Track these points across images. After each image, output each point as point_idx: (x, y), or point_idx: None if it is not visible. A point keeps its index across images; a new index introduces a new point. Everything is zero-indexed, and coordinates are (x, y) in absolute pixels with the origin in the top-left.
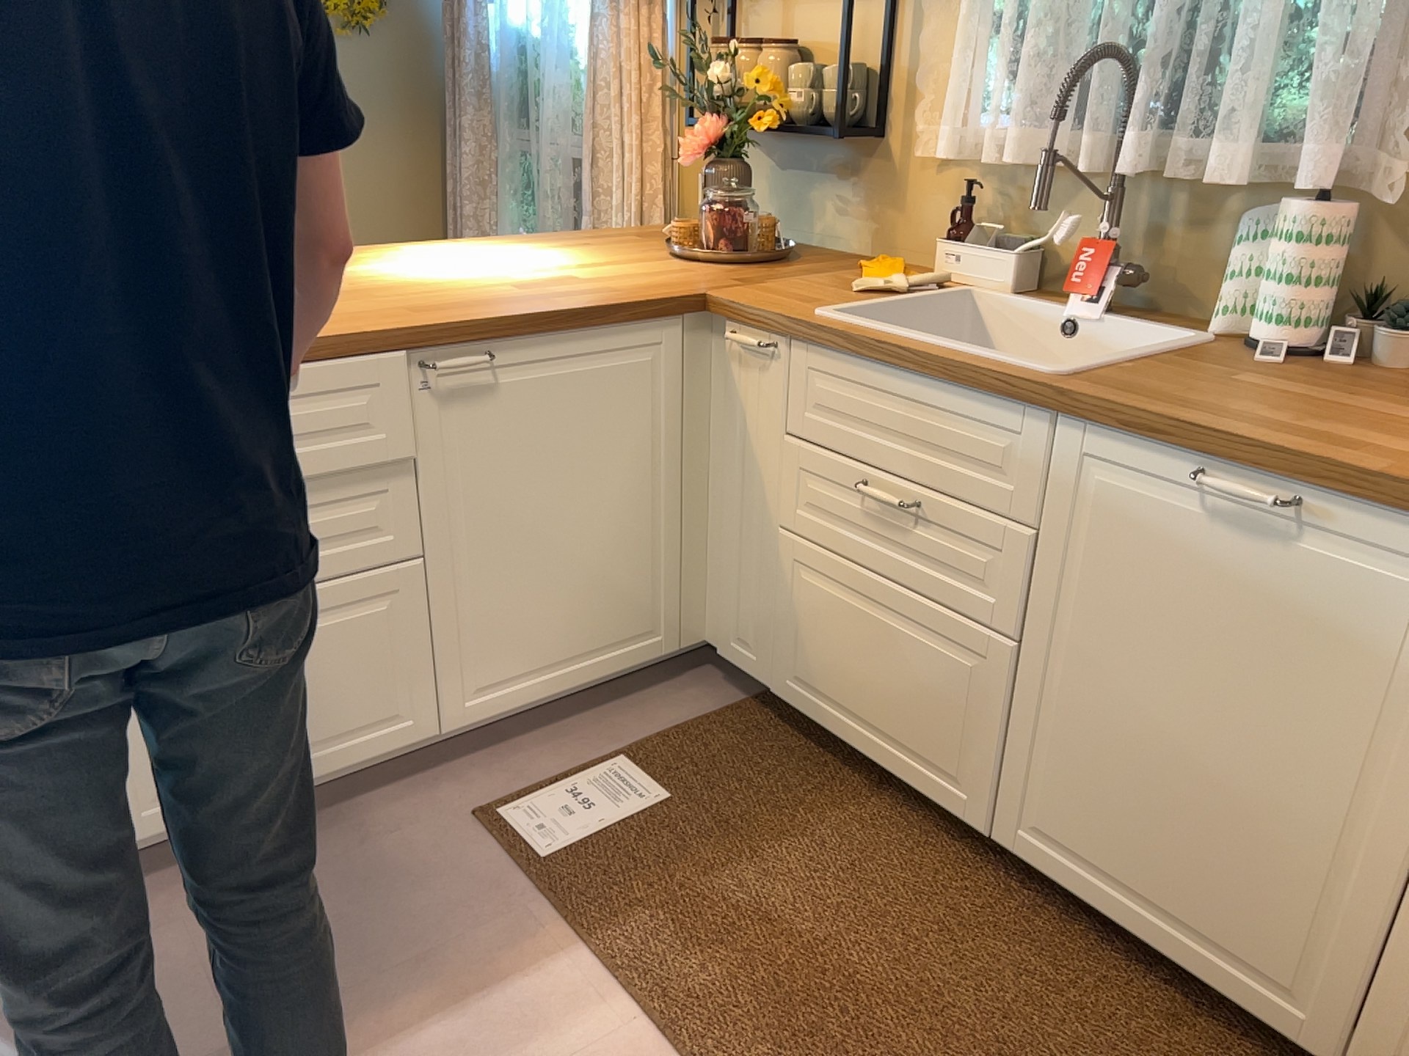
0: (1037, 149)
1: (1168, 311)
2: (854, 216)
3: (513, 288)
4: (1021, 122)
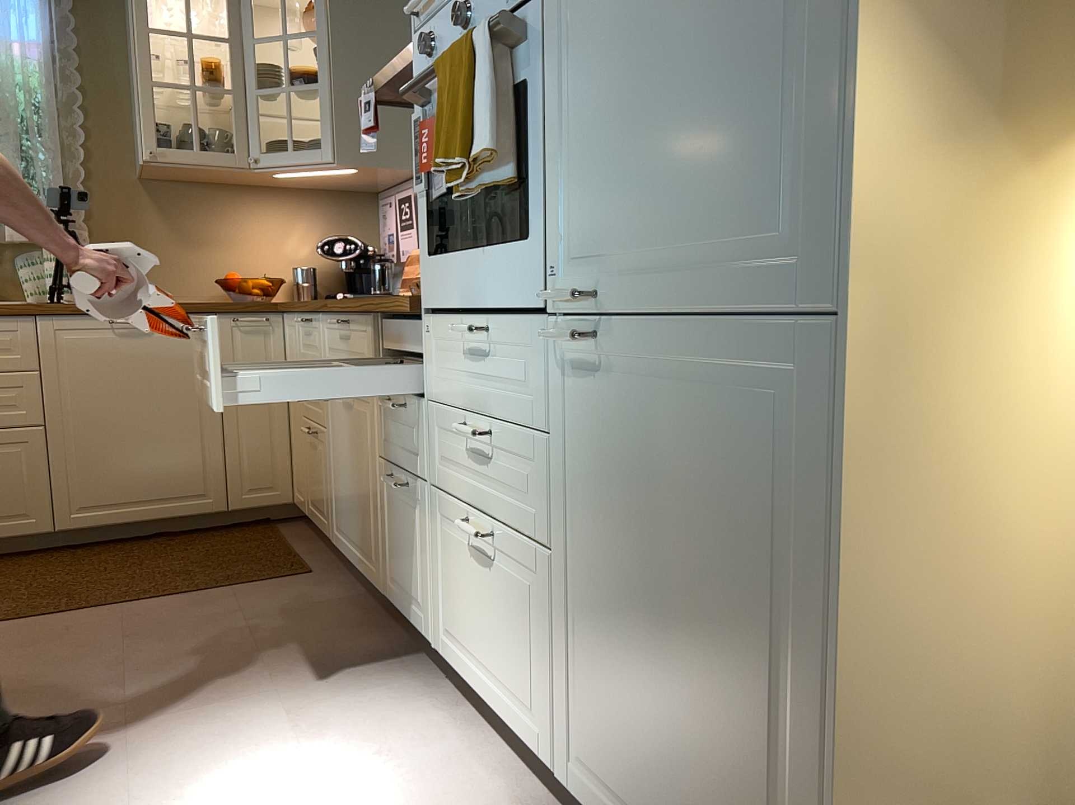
0: None
1: None
2: None
3: None
4: None
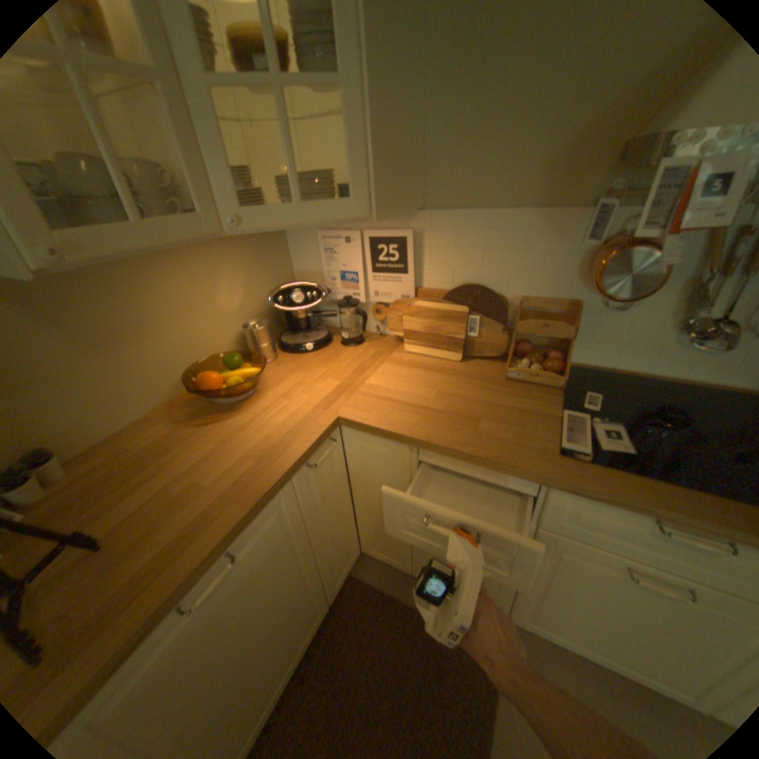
0: None
1: None
2: None
3: None
4: None
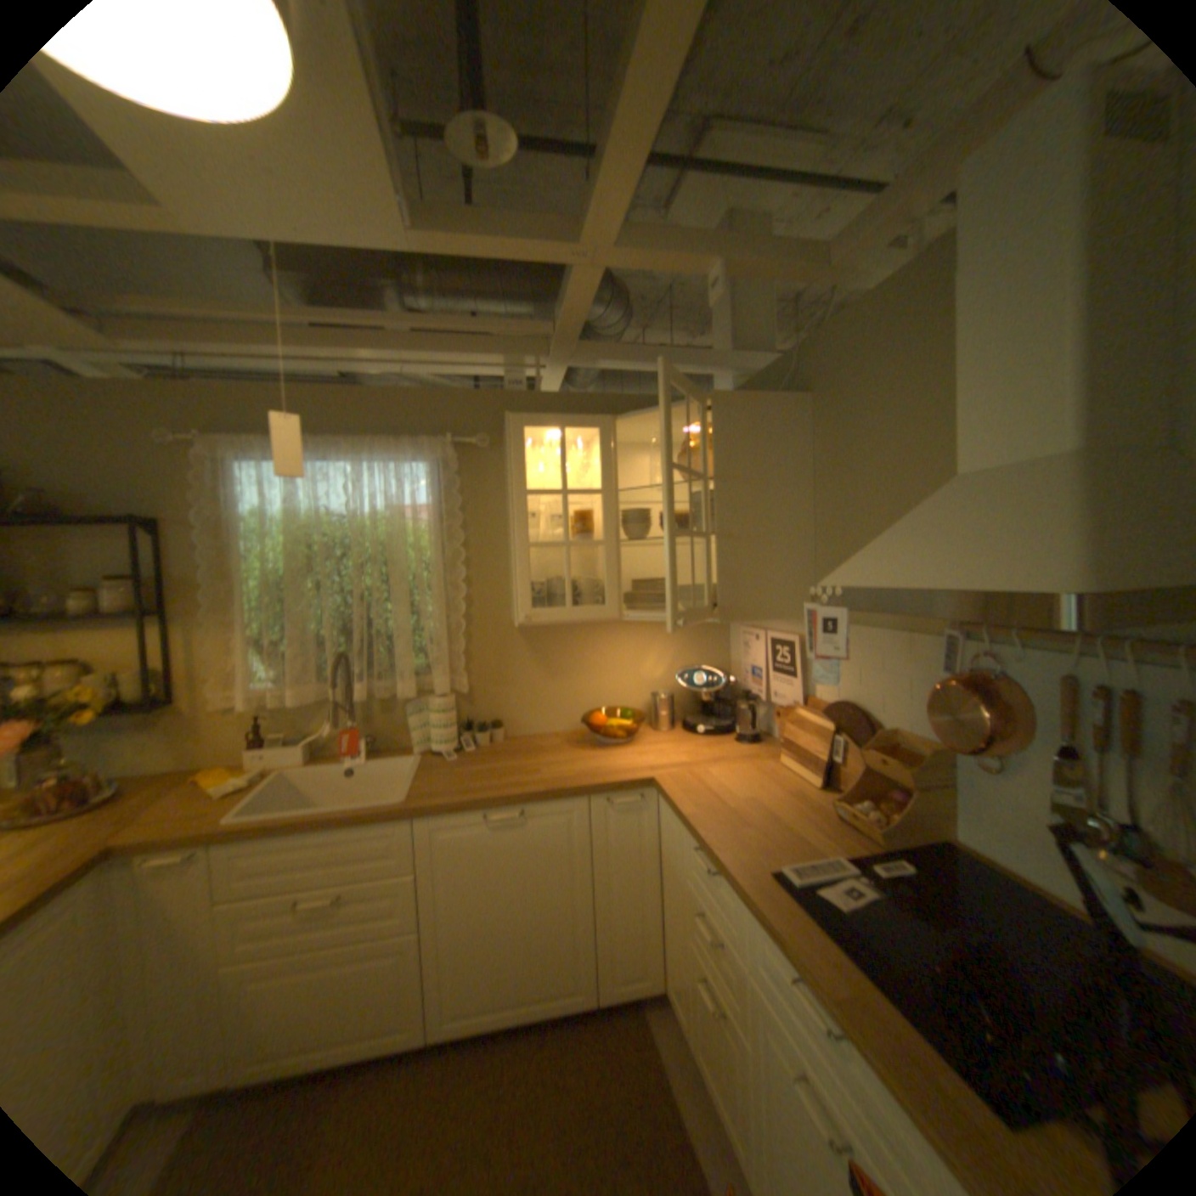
0: (305, 698)
1: (384, 749)
2: (155, 753)
3: None
4: (292, 687)
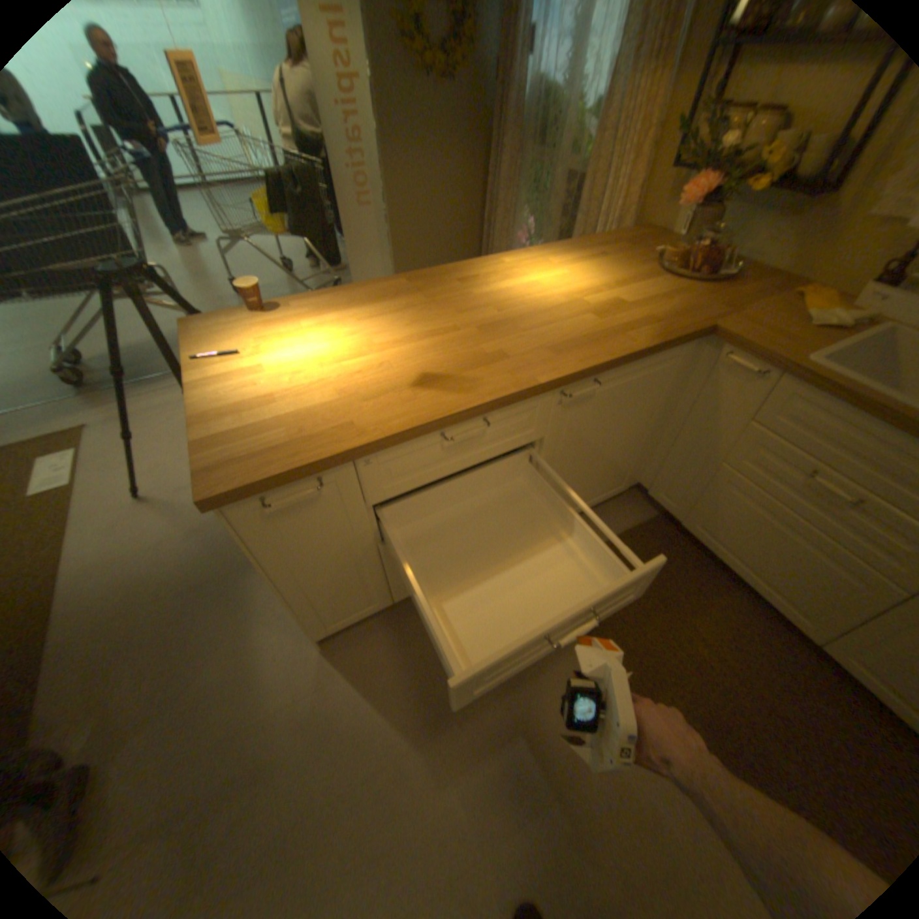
0: None
1: None
2: (787, 242)
3: (595, 317)
4: None
